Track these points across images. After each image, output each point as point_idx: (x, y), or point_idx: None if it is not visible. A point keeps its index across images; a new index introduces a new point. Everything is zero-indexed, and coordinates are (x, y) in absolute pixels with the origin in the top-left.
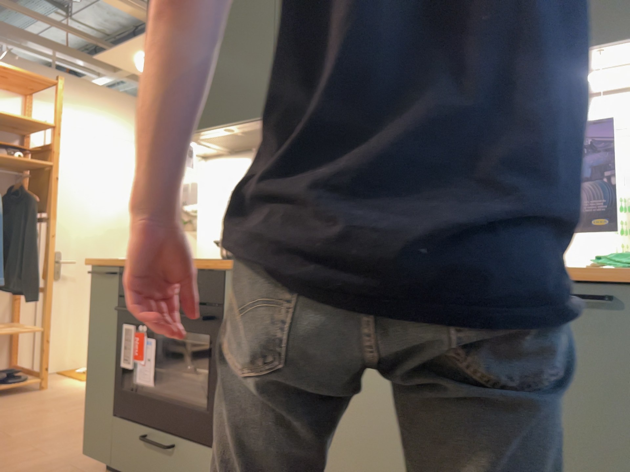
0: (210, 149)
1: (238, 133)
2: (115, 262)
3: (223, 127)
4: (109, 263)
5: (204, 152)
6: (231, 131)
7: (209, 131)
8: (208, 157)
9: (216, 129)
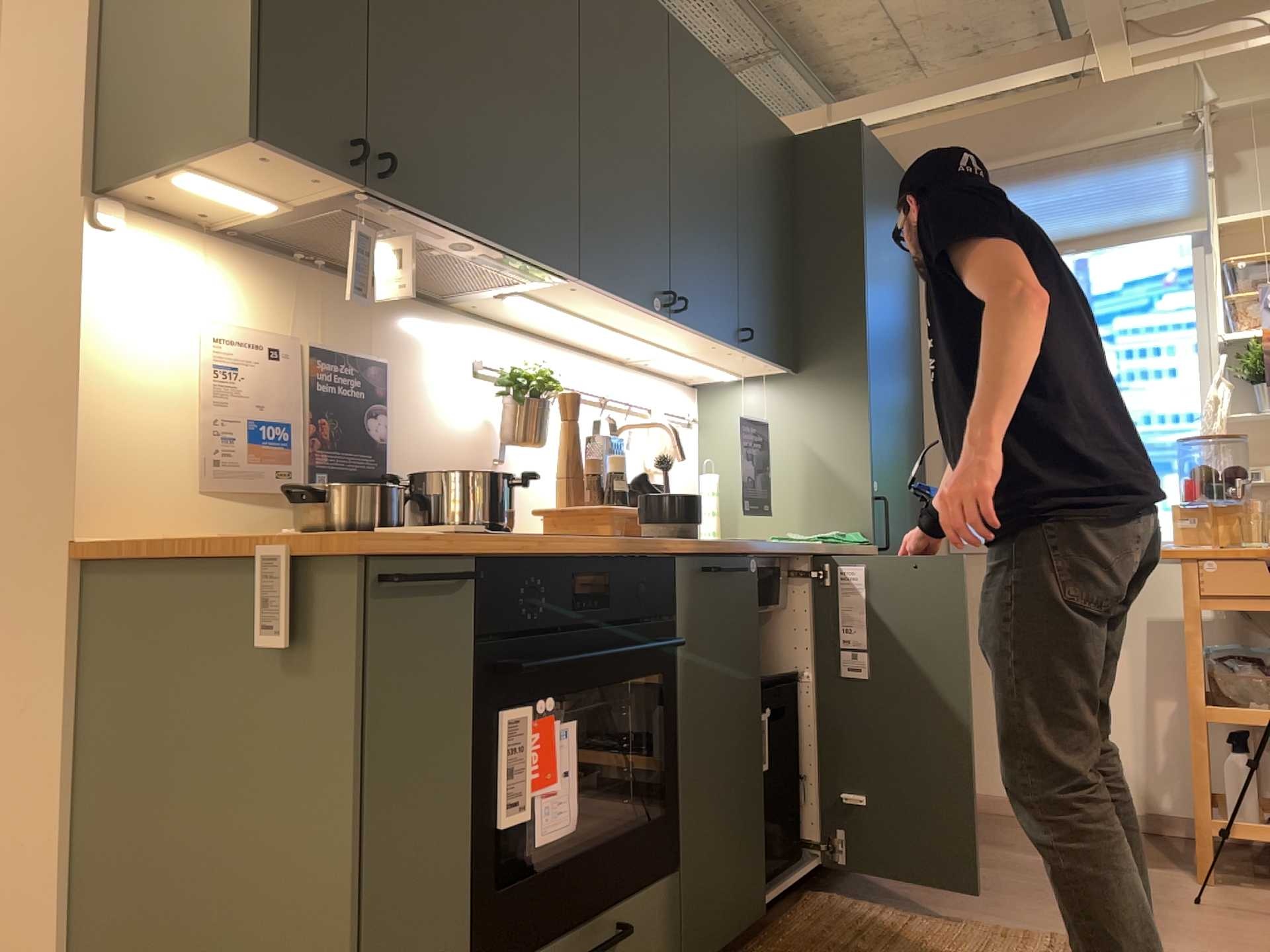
0: (242, 212)
1: (430, 247)
2: (478, 544)
3: (483, 242)
4: (451, 547)
5: (167, 194)
6: (459, 246)
7: (447, 228)
8: (122, 201)
9: (465, 235)
